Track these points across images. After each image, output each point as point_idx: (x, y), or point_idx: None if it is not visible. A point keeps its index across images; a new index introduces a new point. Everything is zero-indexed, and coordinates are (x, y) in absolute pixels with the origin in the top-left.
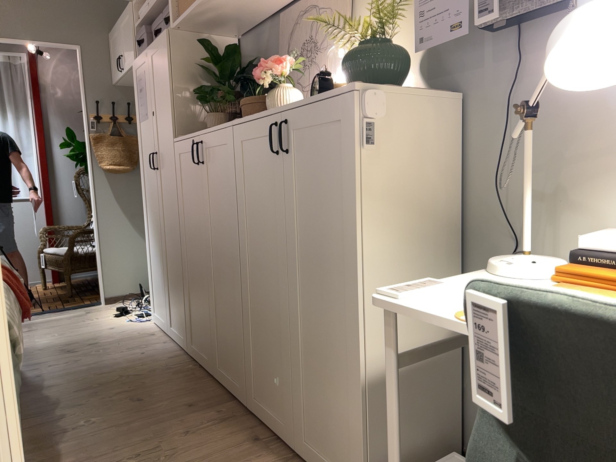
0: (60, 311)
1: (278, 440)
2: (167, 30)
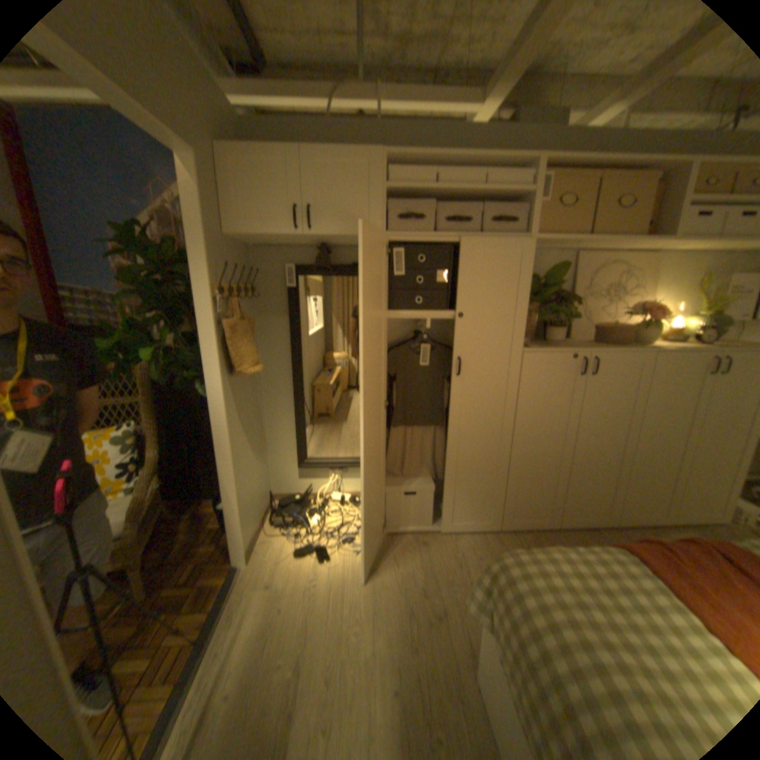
0: (218, 620)
1: (657, 528)
2: (533, 240)
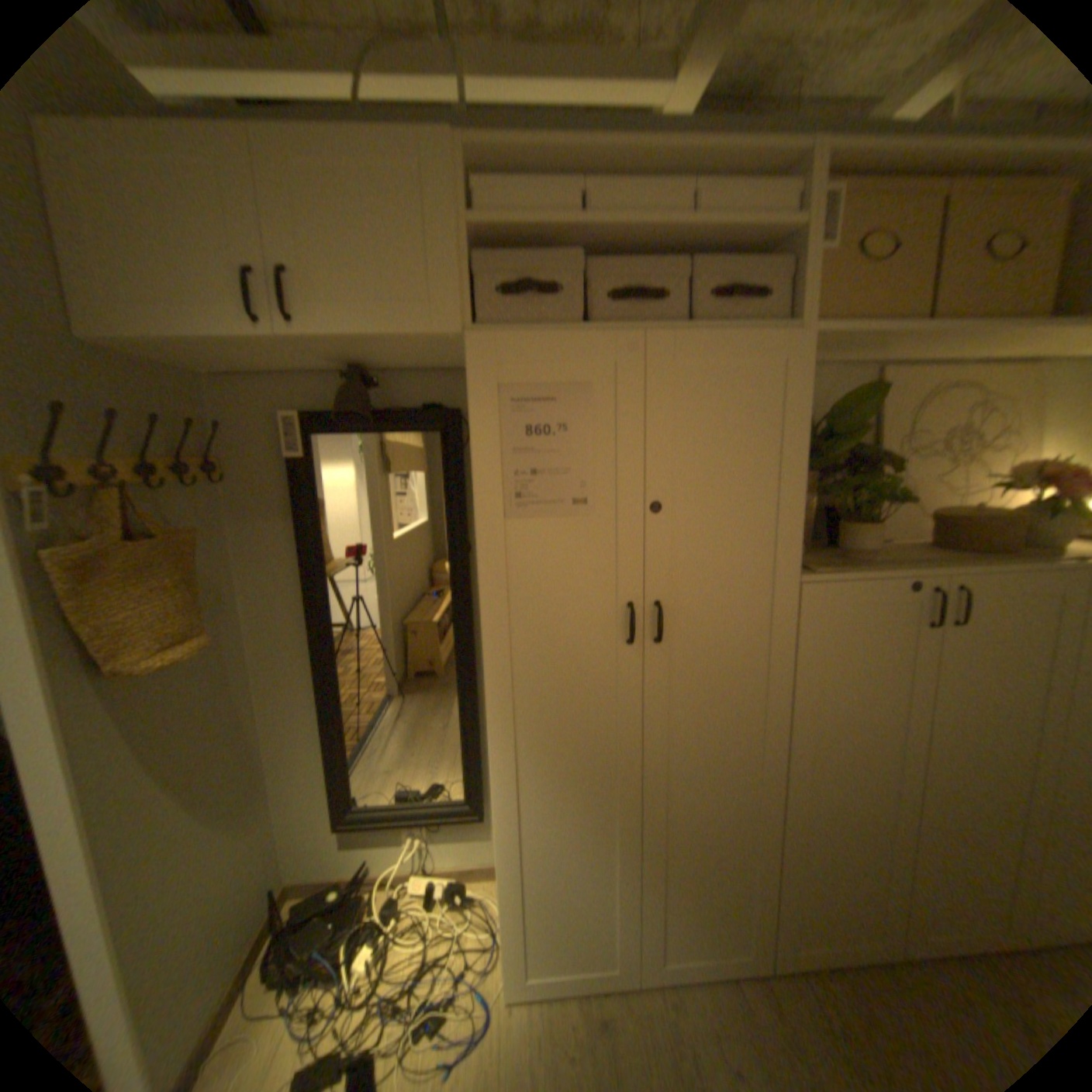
0: None
1: None
2: (809, 334)
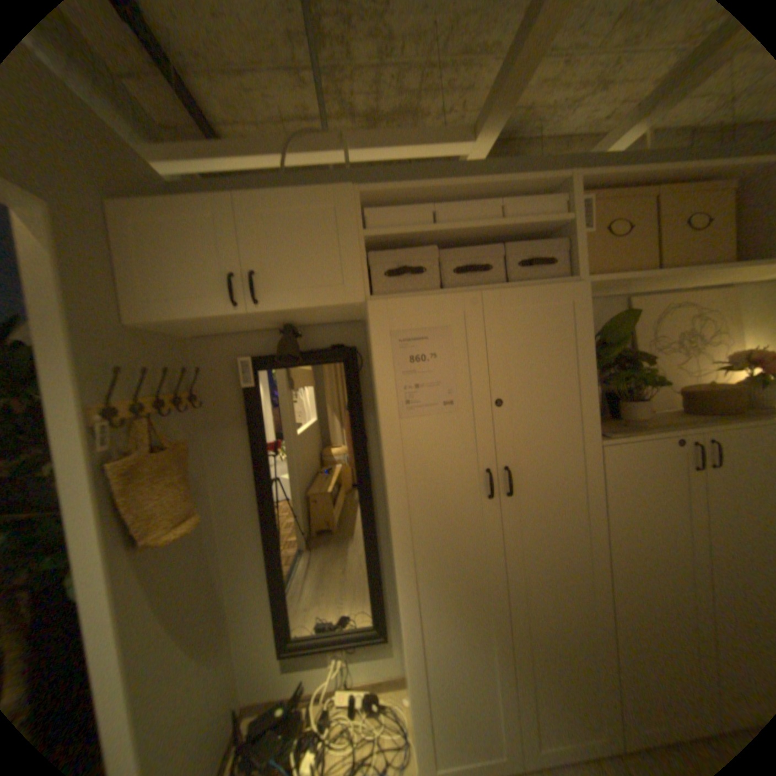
0: None
1: None
2: (585, 284)
